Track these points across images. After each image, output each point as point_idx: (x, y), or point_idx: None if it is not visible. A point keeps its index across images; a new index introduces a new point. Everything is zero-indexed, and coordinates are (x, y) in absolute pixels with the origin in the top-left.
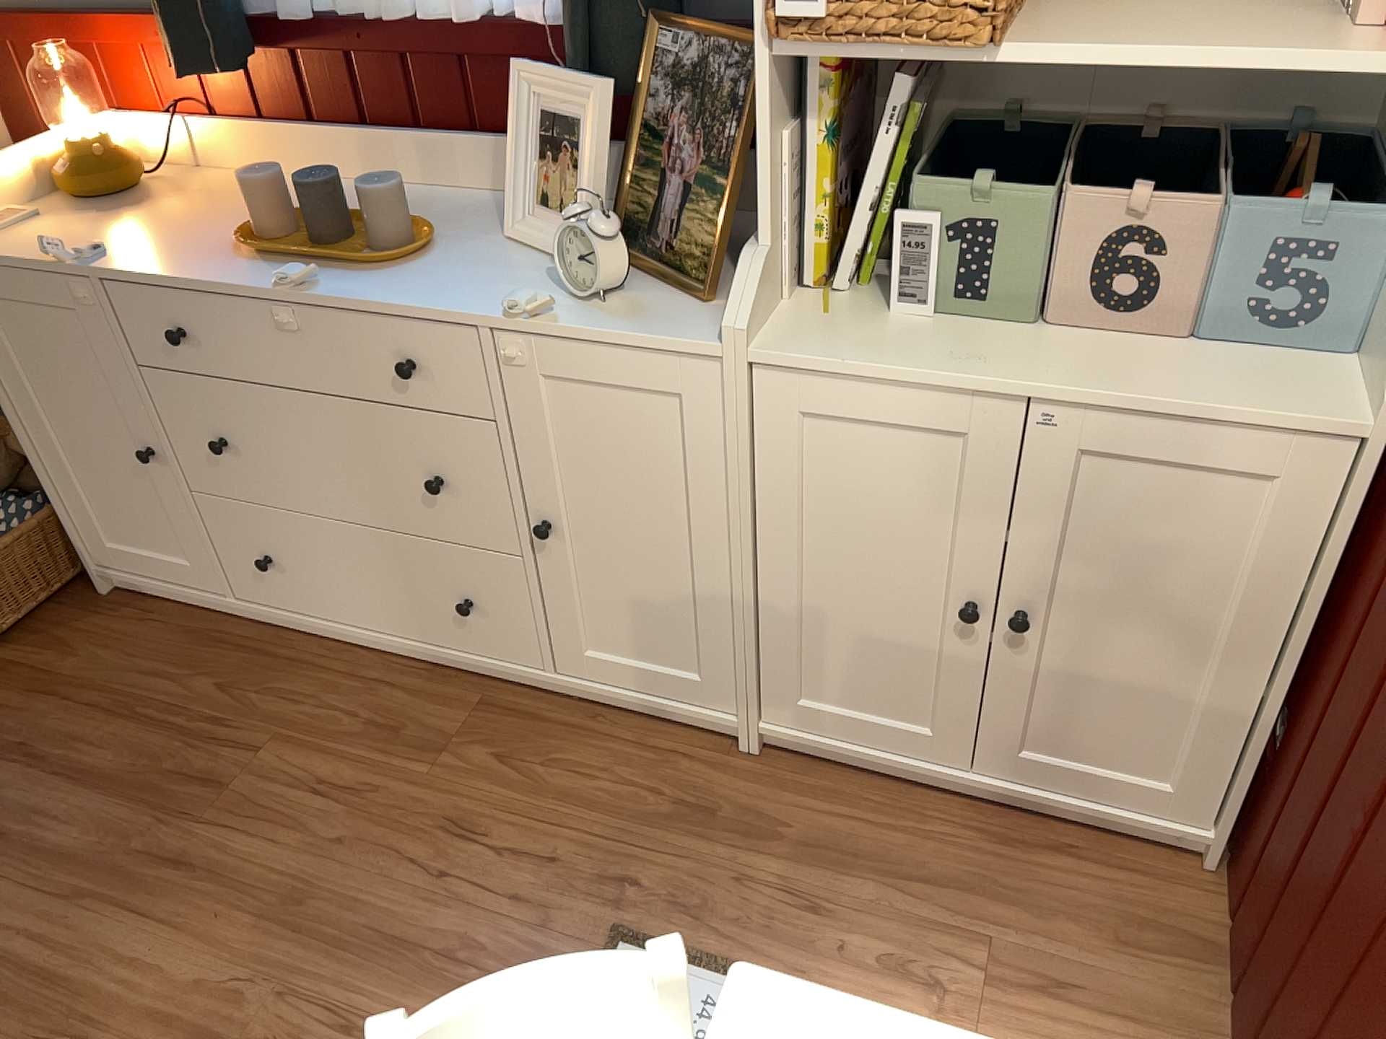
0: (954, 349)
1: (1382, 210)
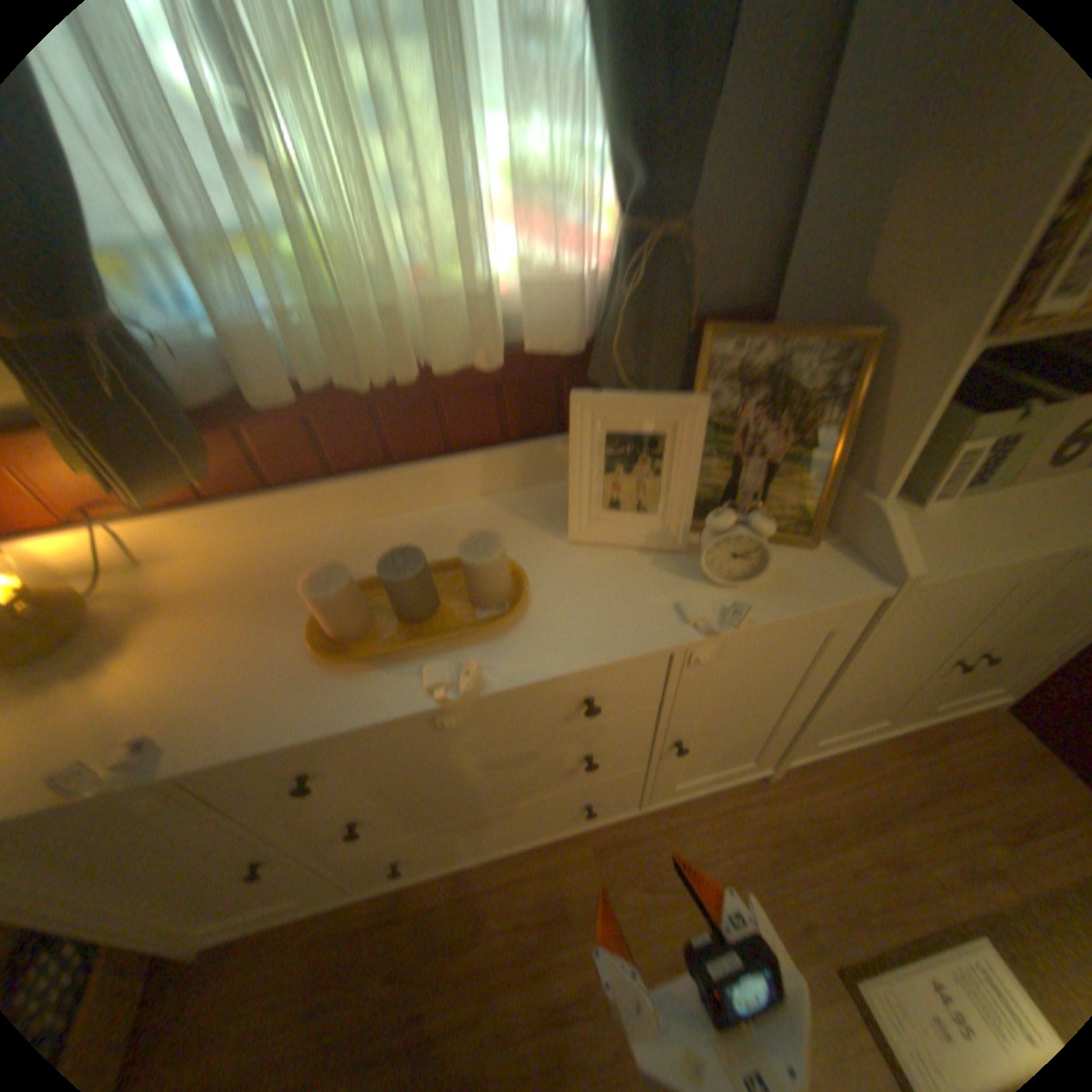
0: (1007, 523)
1: None
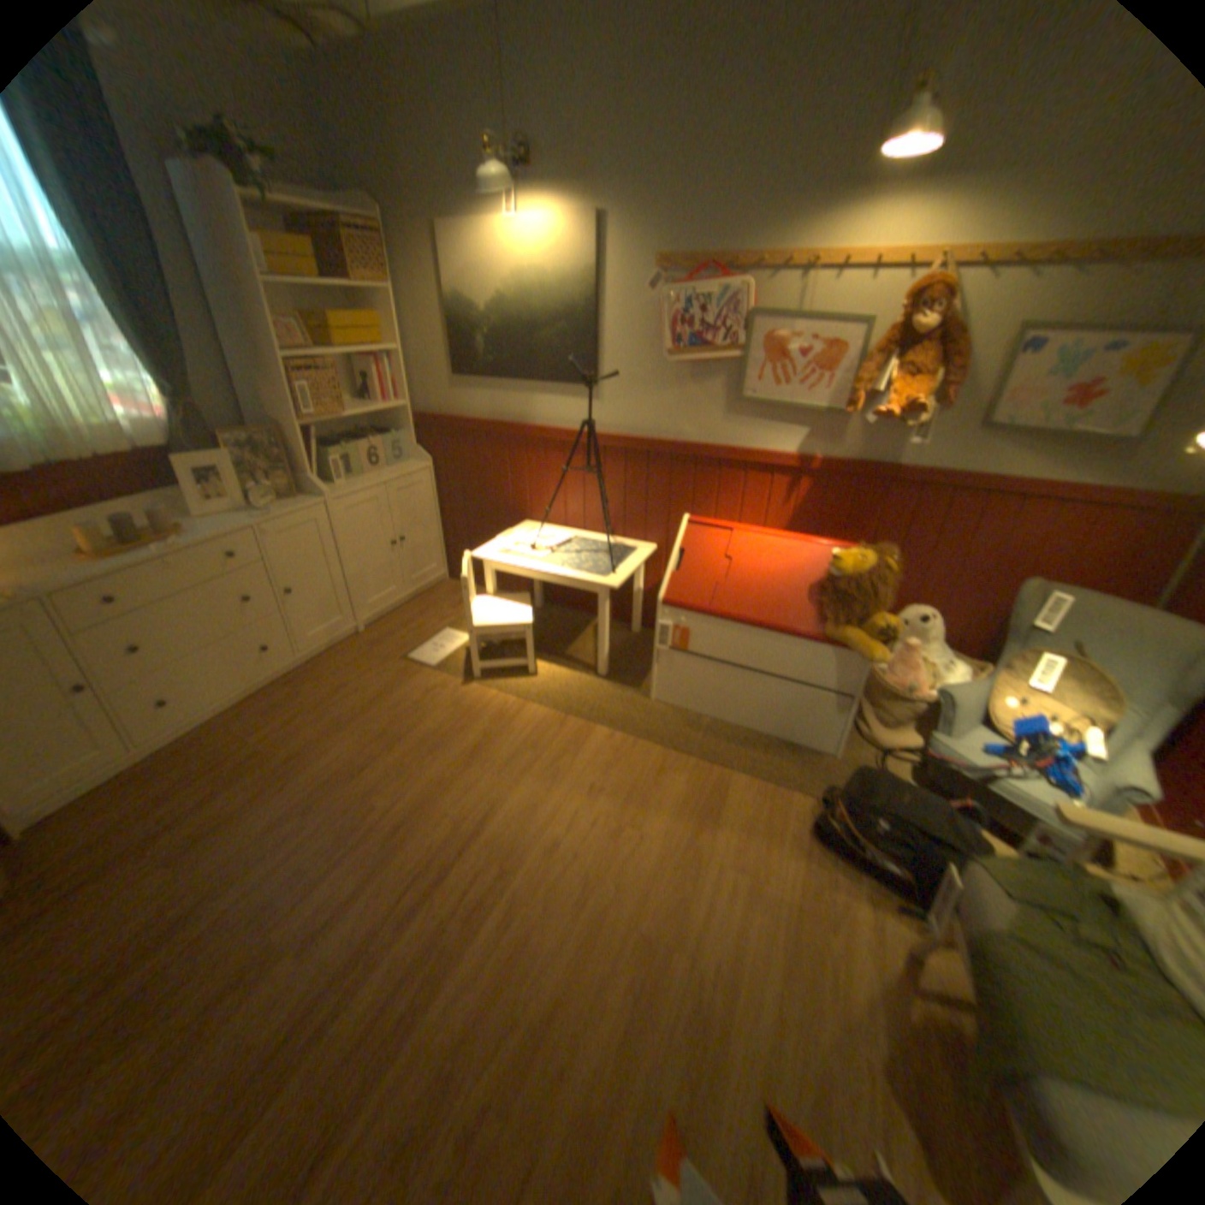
0: (359, 483)
1: (399, 432)
